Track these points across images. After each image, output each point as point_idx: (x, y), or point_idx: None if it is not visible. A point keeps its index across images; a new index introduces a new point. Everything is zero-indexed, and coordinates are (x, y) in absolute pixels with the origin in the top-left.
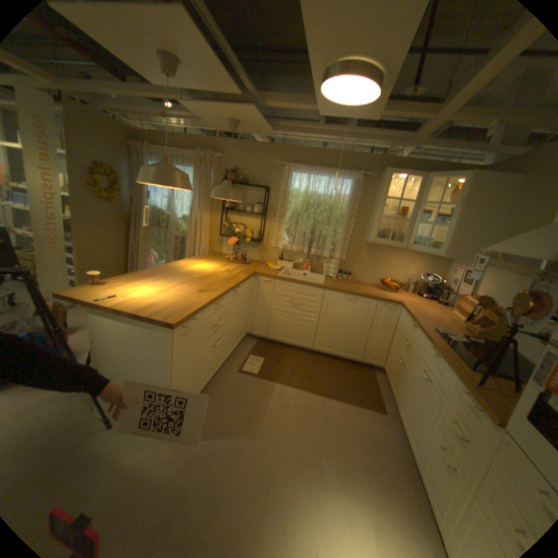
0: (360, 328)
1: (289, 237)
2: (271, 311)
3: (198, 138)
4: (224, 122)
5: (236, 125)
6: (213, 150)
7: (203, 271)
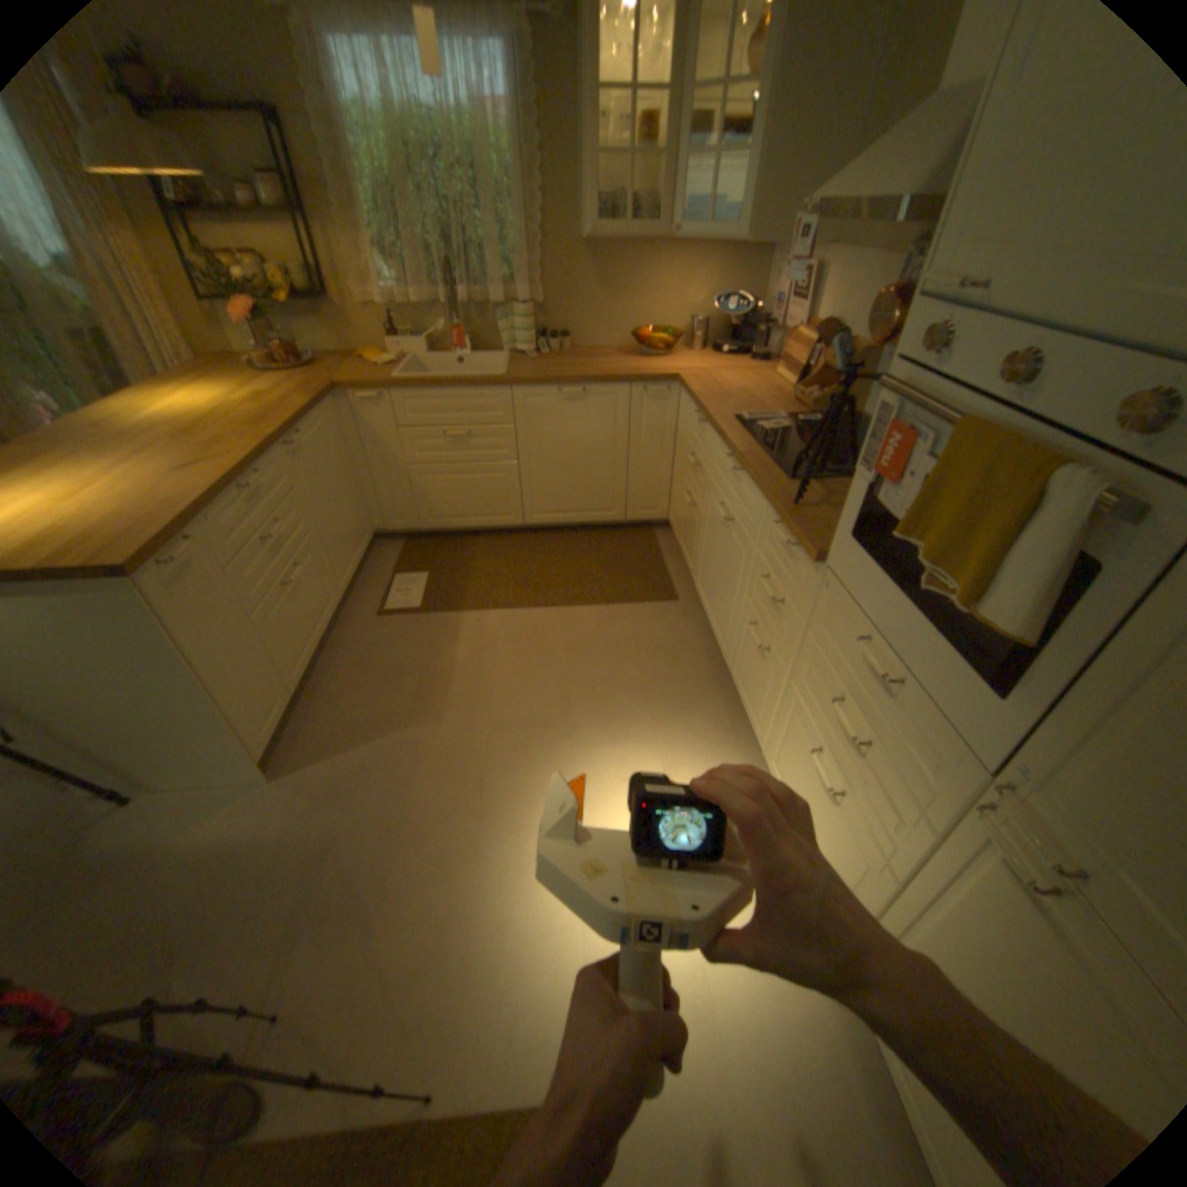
0: (607, 454)
1: (390, 263)
2: (408, 469)
3: None
4: None
5: None
6: None
7: (183, 413)
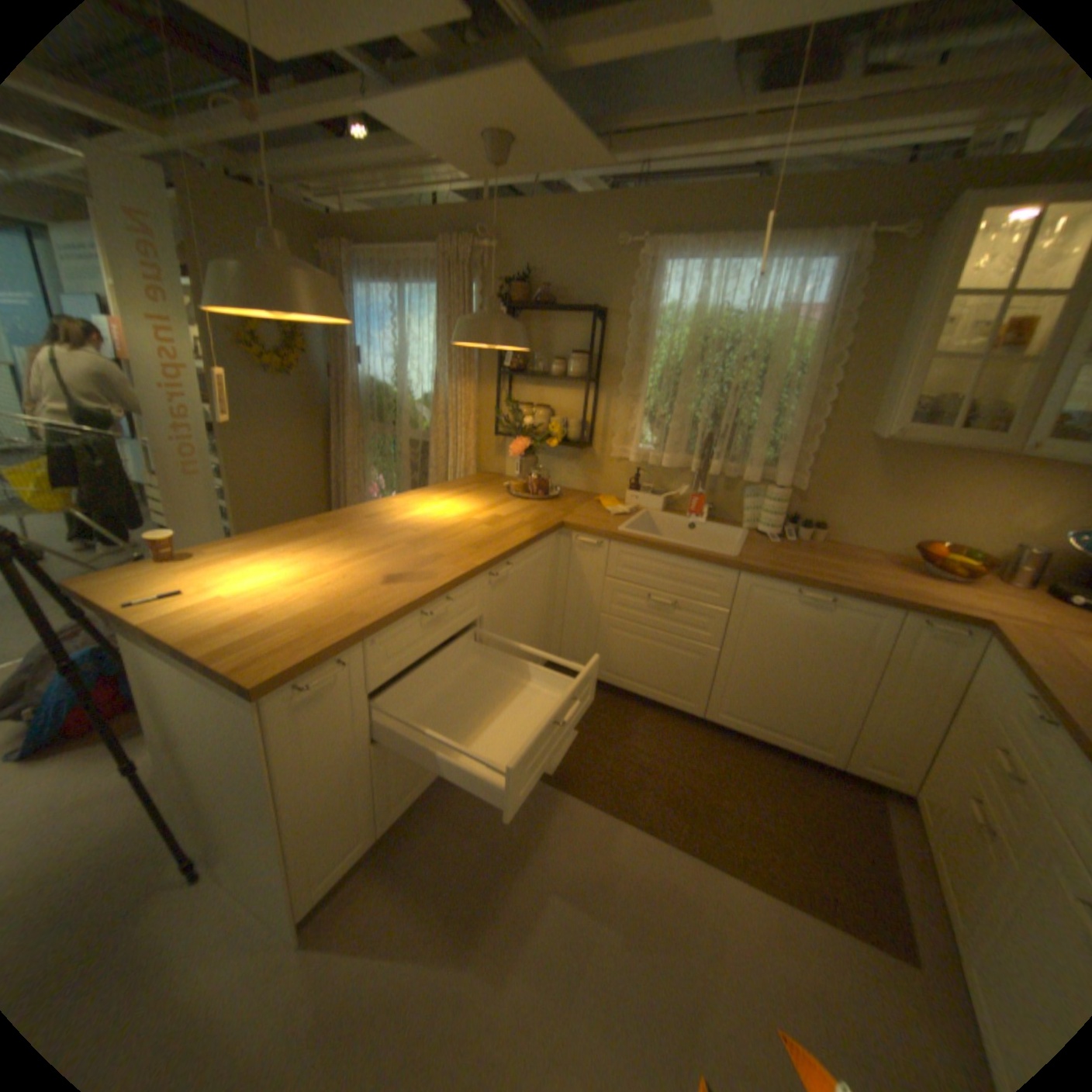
0: (846, 682)
1: (655, 430)
2: (601, 616)
3: (445, 209)
4: (478, 143)
5: (508, 146)
6: (478, 233)
7: (433, 522)
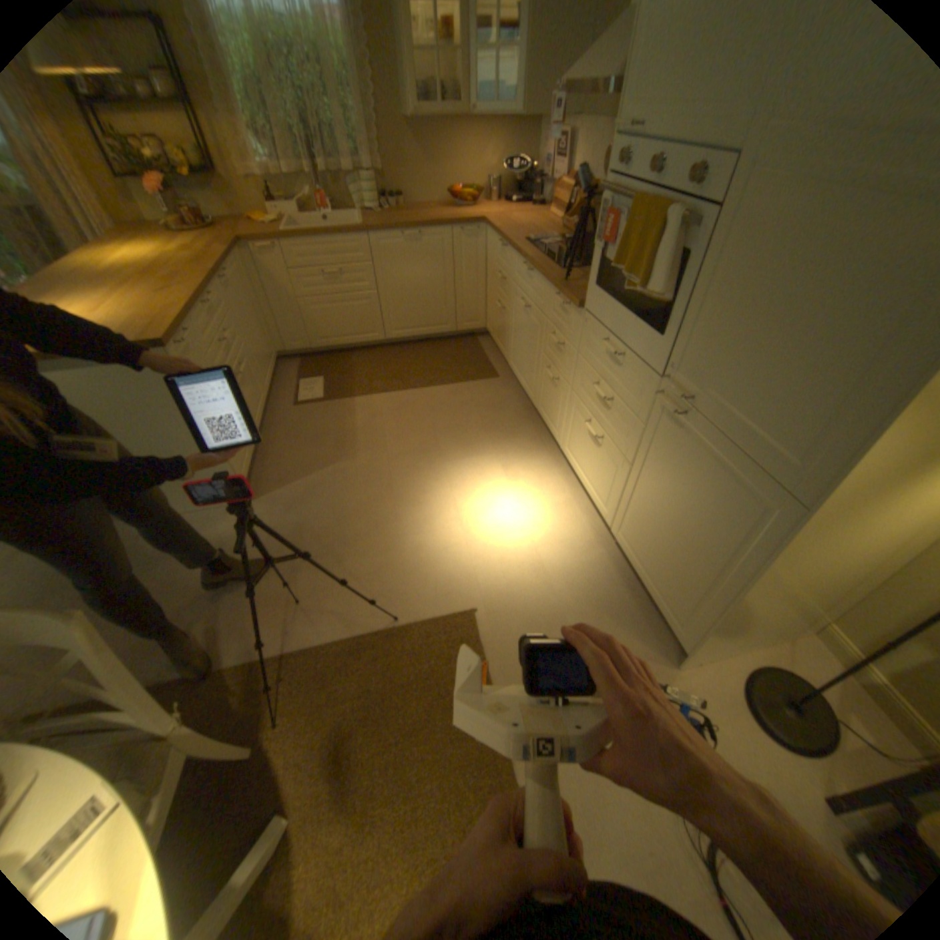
0: (439, 281)
1: (262, 143)
2: (297, 302)
3: None
4: None
5: None
6: None
7: (135, 261)
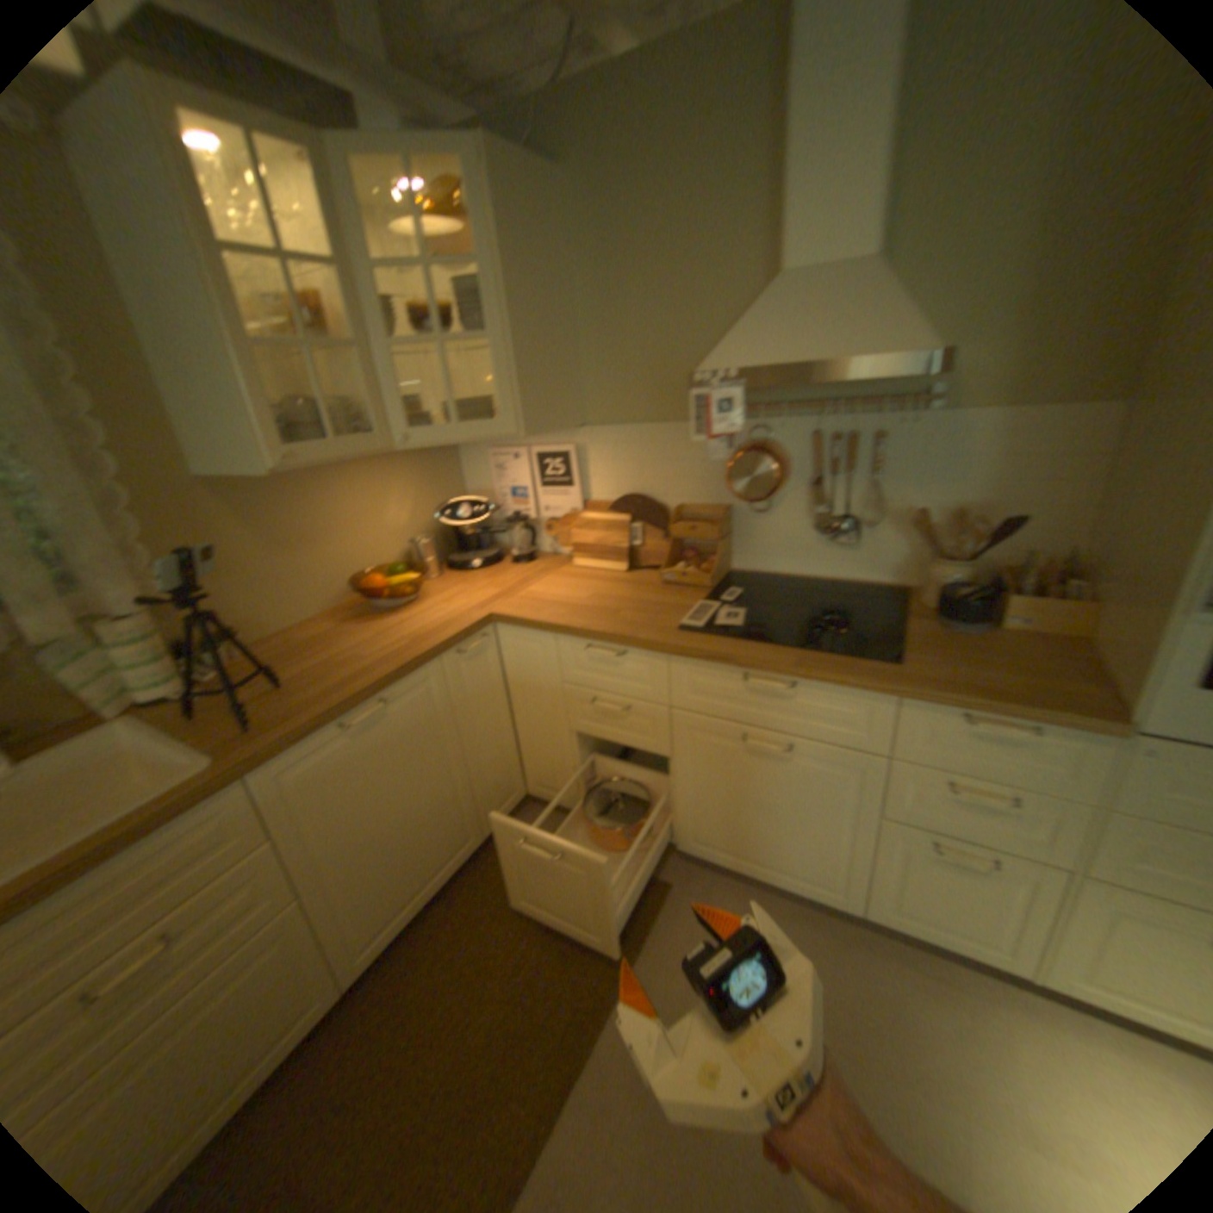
0: (442, 768)
1: None
2: None
3: None
4: None
5: None
6: None
7: None
